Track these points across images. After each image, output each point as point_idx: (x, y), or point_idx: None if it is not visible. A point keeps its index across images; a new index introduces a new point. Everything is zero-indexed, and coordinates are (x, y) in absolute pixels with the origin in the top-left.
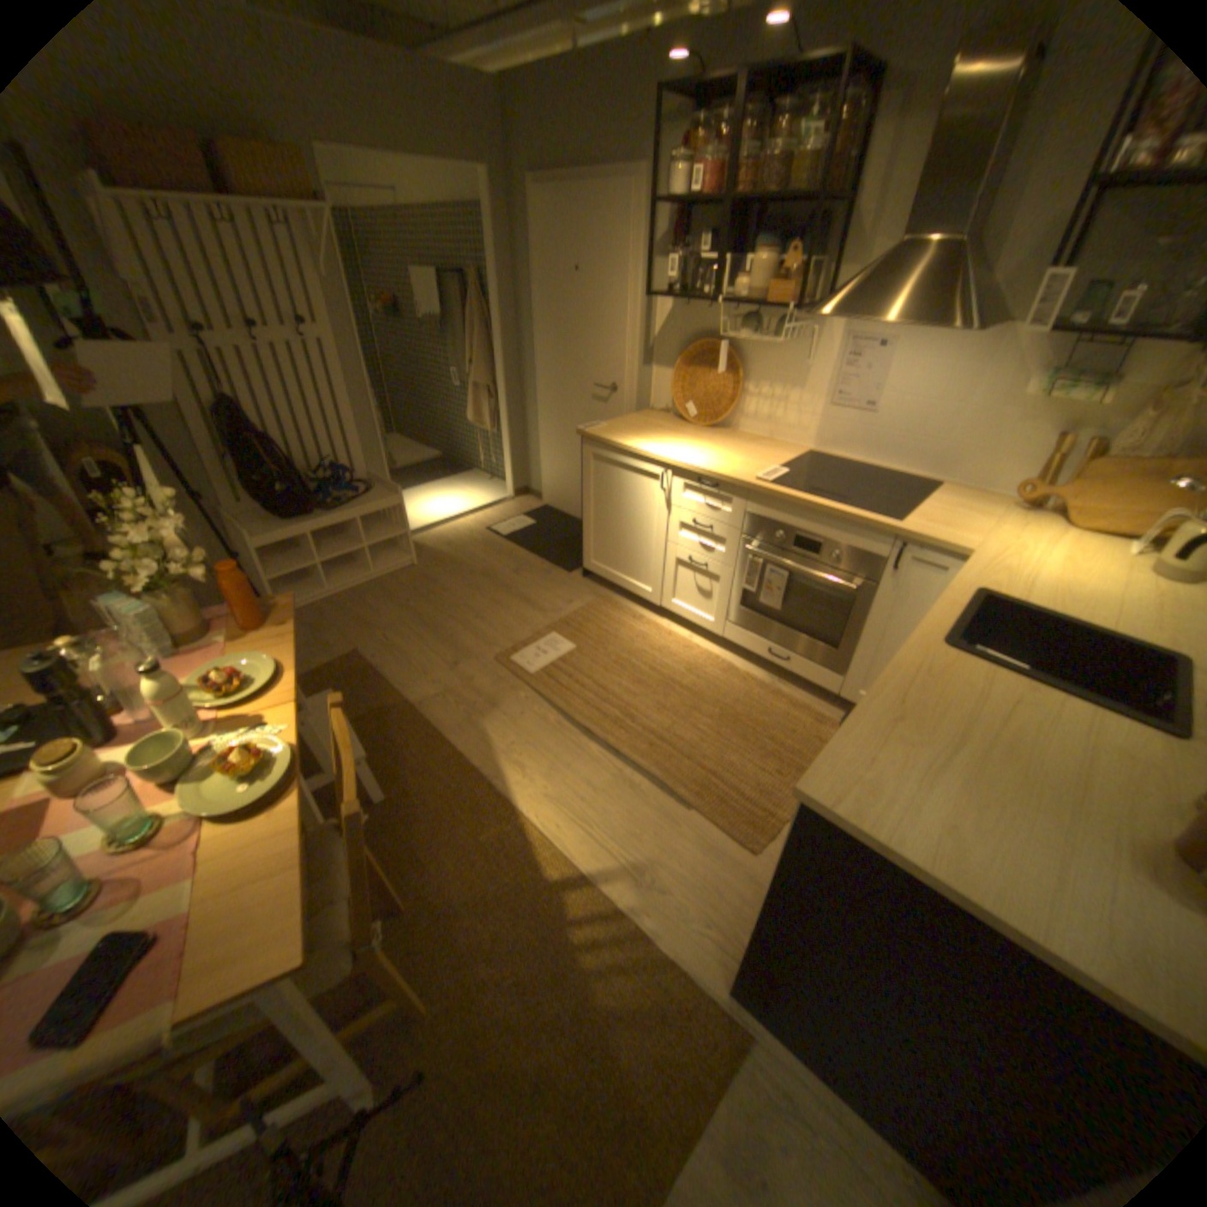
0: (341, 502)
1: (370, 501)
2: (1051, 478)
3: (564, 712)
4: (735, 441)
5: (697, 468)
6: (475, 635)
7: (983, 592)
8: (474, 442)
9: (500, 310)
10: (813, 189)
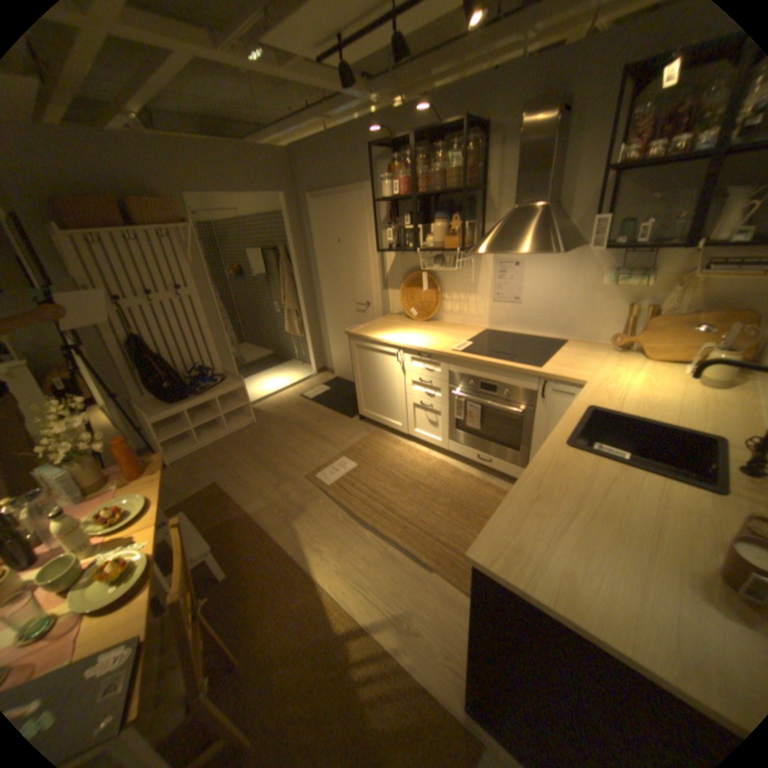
0: (207, 388)
1: (224, 386)
2: (630, 331)
3: (348, 510)
4: (441, 328)
5: (417, 346)
6: (292, 464)
7: (591, 408)
8: (292, 343)
9: (299, 267)
10: (462, 186)
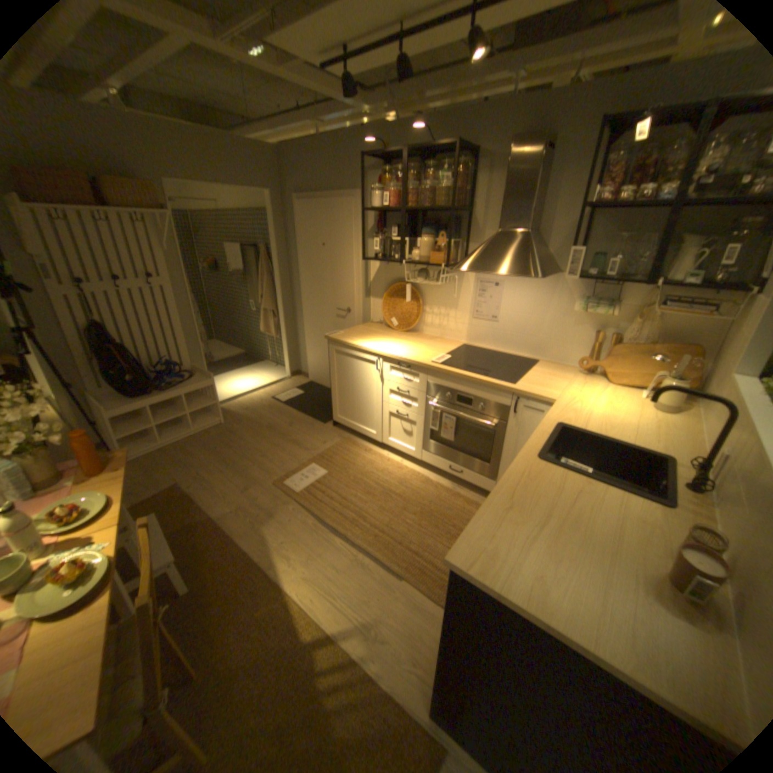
0: (172, 384)
1: (192, 383)
2: (595, 356)
3: (318, 517)
4: (420, 339)
5: (397, 356)
6: (261, 468)
7: (560, 424)
8: (265, 344)
9: (280, 267)
10: (449, 205)
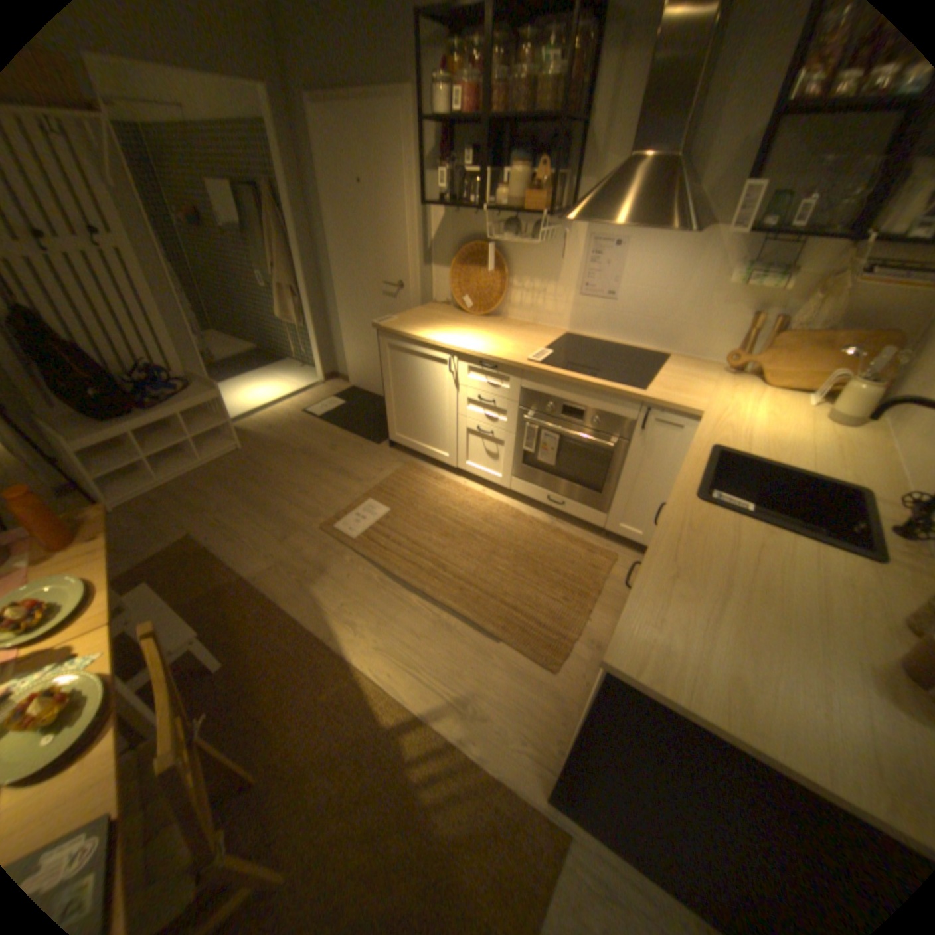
0: (159, 398)
1: (187, 396)
2: (750, 347)
3: (385, 569)
4: (506, 327)
5: (478, 352)
6: (300, 508)
7: (716, 447)
8: (283, 334)
9: (293, 217)
10: (555, 110)
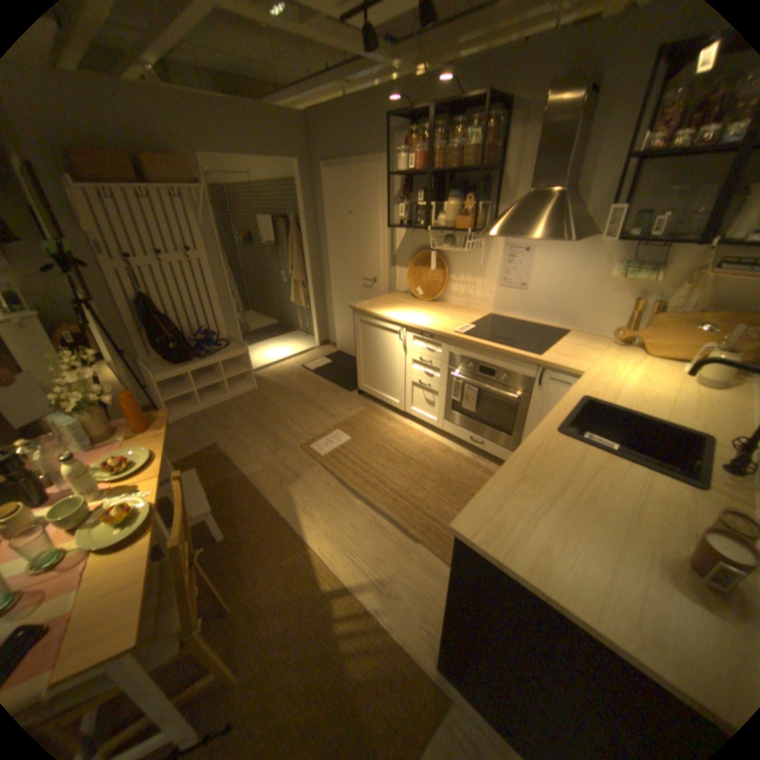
0: (210, 353)
1: (227, 352)
2: (633, 325)
3: (340, 480)
4: (445, 309)
5: (419, 326)
6: (289, 432)
7: (586, 398)
8: (296, 314)
9: (308, 238)
10: (478, 164)
